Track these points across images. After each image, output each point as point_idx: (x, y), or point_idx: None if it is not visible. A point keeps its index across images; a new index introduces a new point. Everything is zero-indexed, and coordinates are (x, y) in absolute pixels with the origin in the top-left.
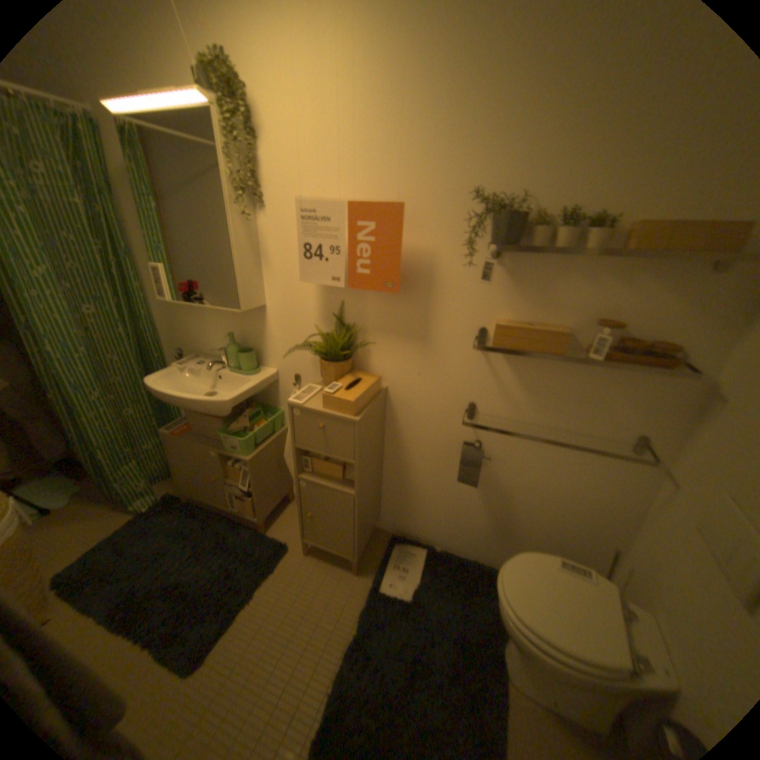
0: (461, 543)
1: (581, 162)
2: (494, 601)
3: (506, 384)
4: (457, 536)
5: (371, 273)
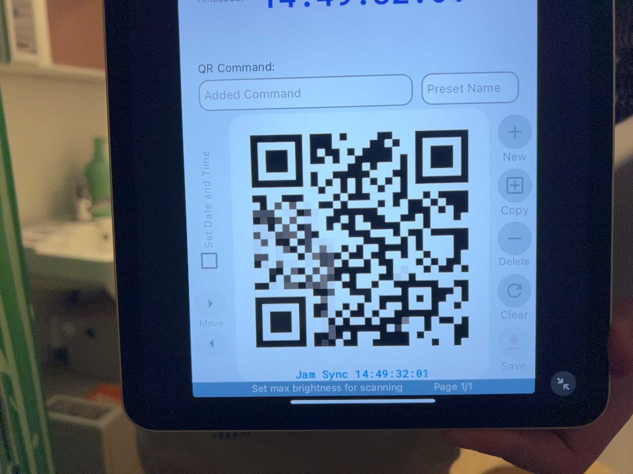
0: None
1: None
2: None
3: None
4: None
5: None
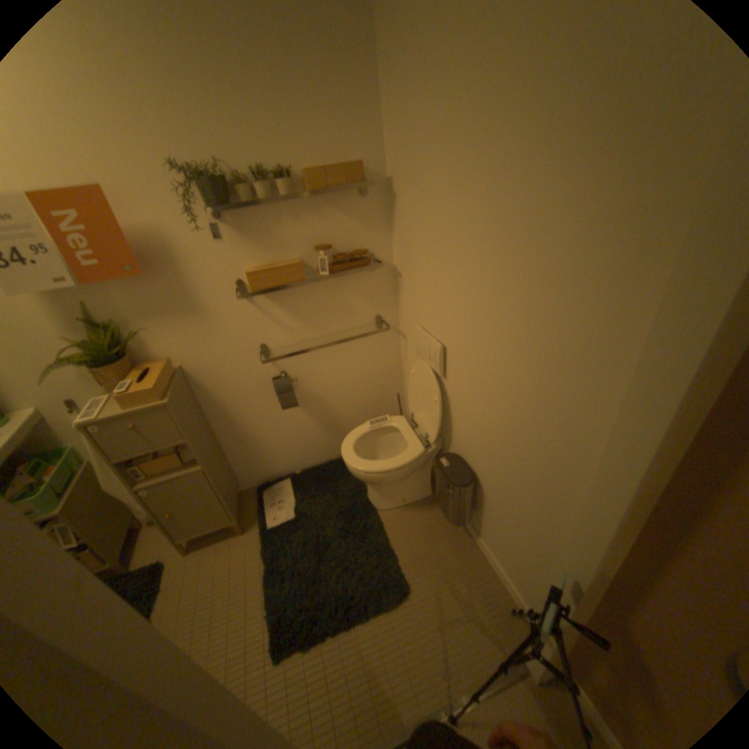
0: (311, 457)
1: (245, 128)
2: (349, 476)
3: (279, 319)
4: (305, 453)
5: (100, 262)
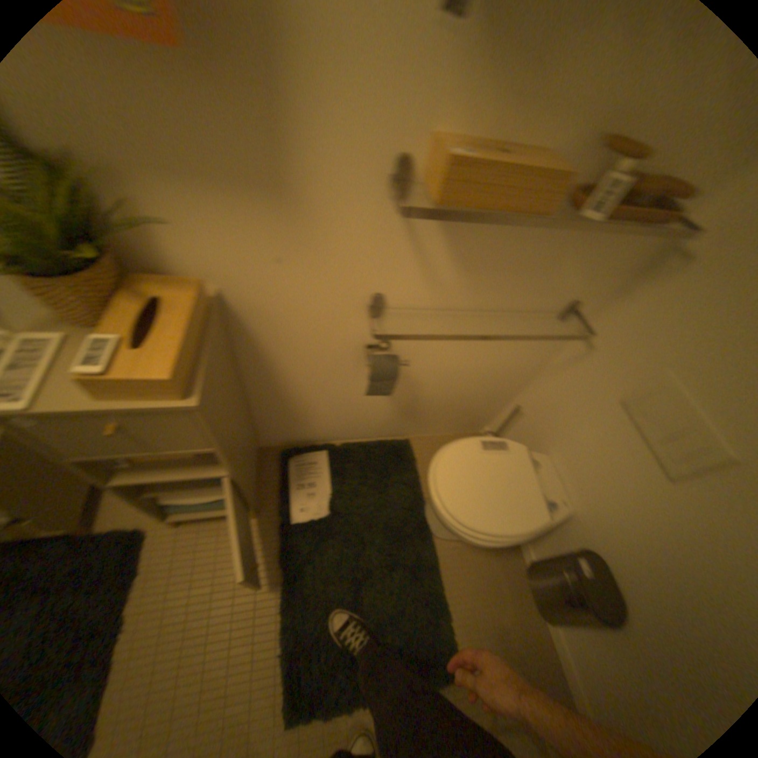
0: (363, 431)
1: None
2: (407, 475)
3: (435, 259)
4: (358, 428)
5: None
